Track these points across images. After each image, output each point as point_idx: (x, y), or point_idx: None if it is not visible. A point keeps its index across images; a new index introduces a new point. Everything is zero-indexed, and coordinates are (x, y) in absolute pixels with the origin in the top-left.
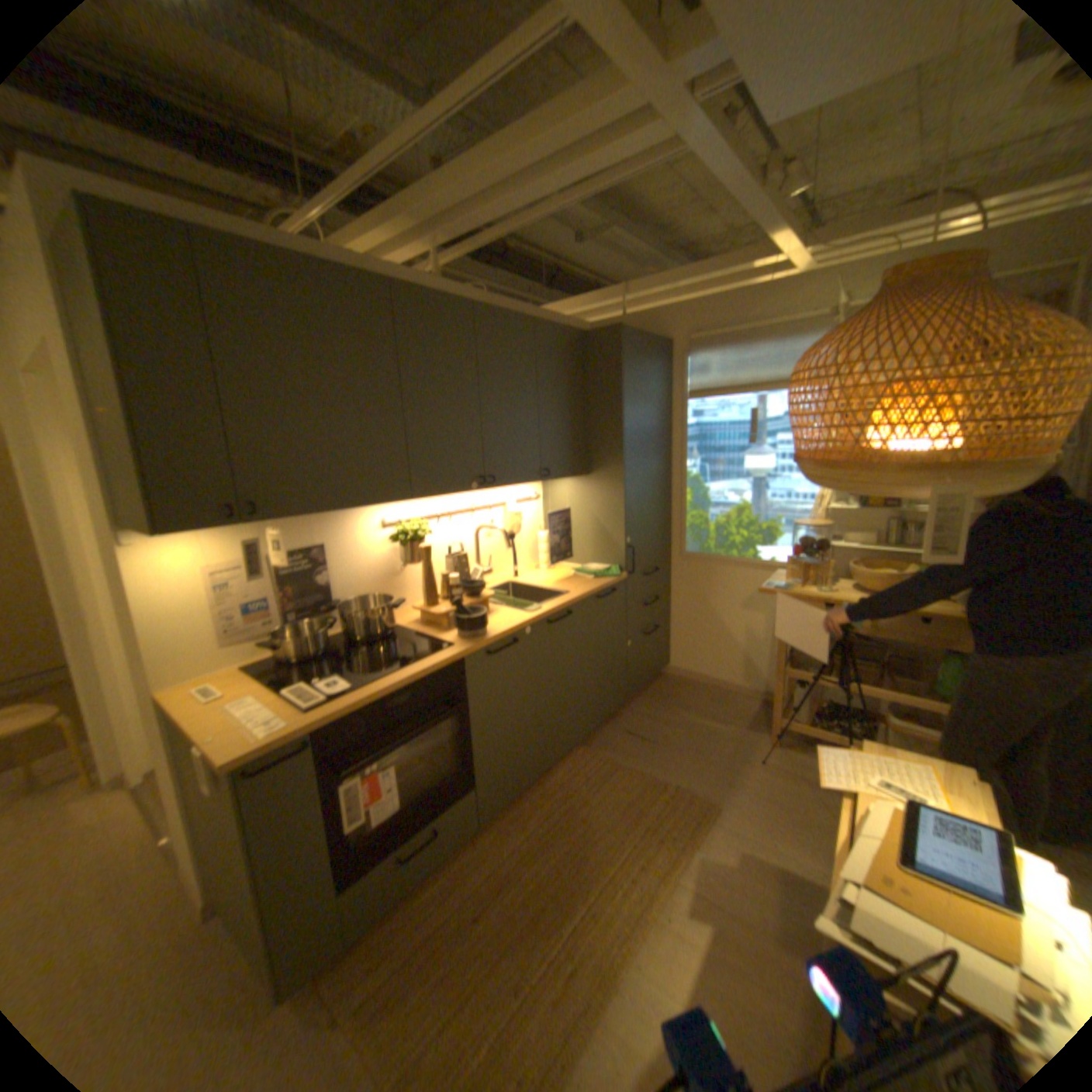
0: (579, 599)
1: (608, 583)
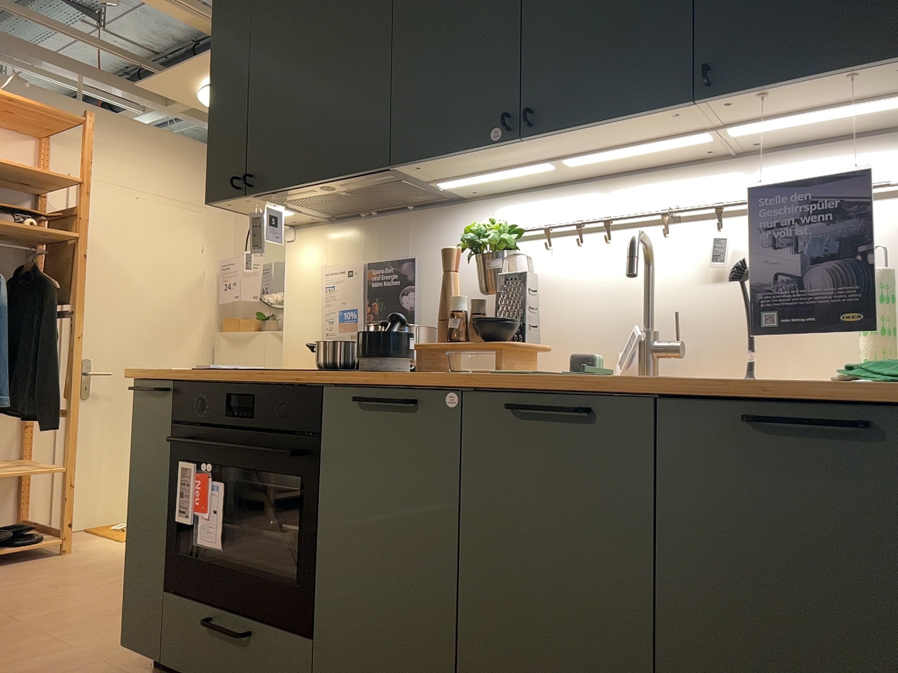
0: (642, 387)
1: (859, 392)
